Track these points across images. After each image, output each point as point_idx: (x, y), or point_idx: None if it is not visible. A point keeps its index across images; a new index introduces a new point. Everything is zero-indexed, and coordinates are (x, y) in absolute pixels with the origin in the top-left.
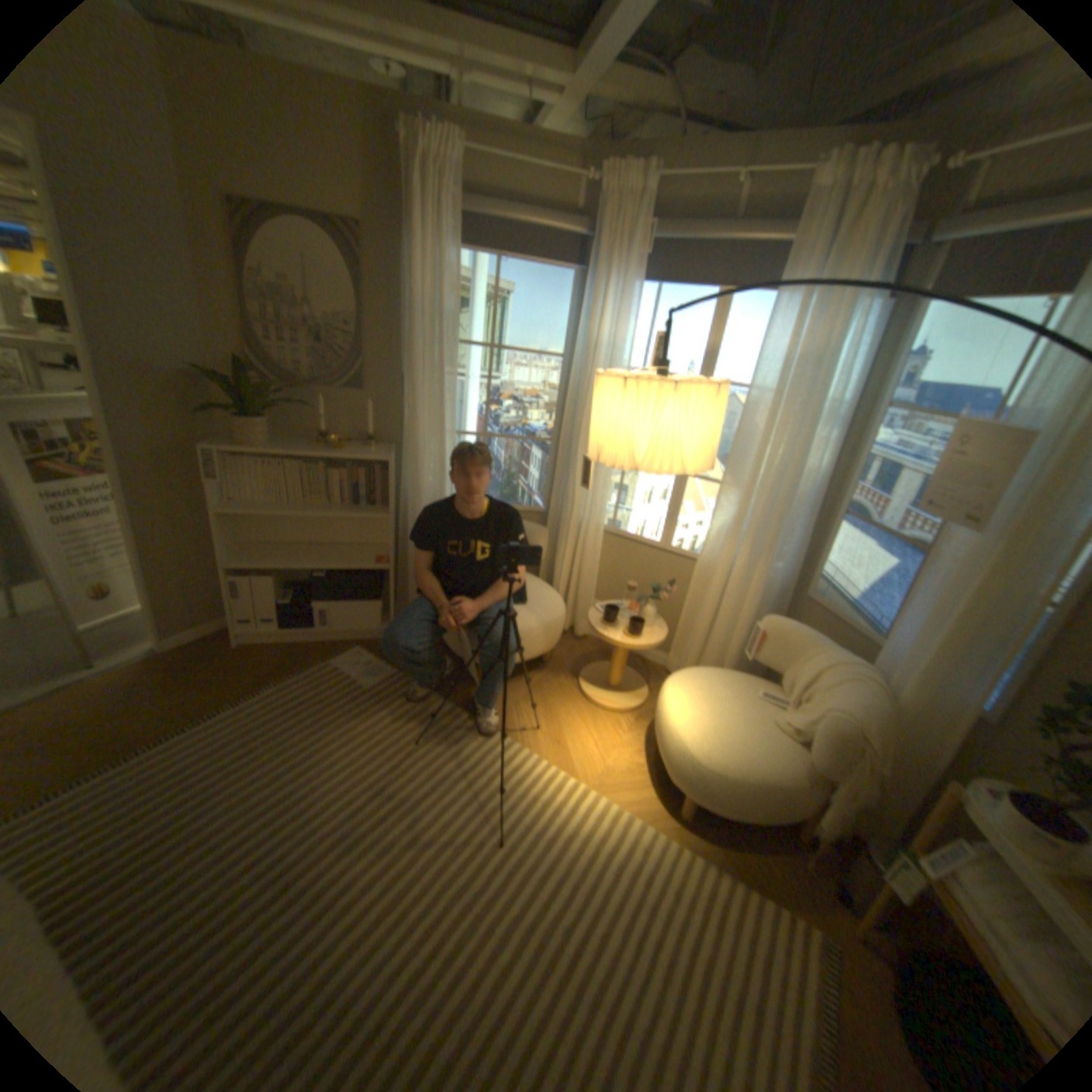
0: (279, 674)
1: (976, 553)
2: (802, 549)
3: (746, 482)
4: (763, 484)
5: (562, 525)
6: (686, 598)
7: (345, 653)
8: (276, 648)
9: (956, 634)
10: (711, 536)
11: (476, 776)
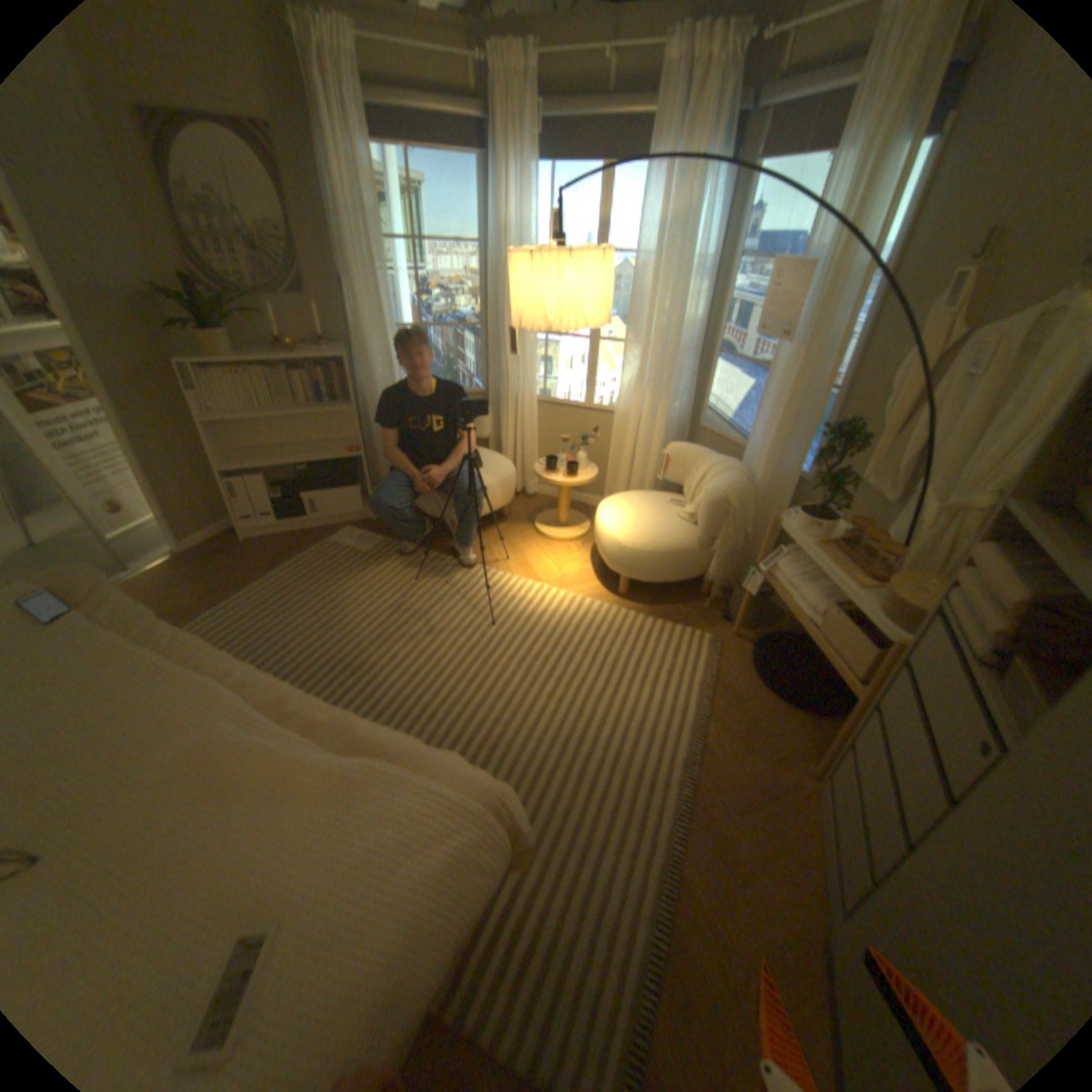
0: (288, 554)
1: (790, 360)
2: (691, 388)
3: (643, 338)
4: (657, 338)
5: (502, 402)
6: (610, 447)
7: (338, 532)
8: (278, 537)
9: (782, 422)
10: (622, 389)
11: (466, 592)
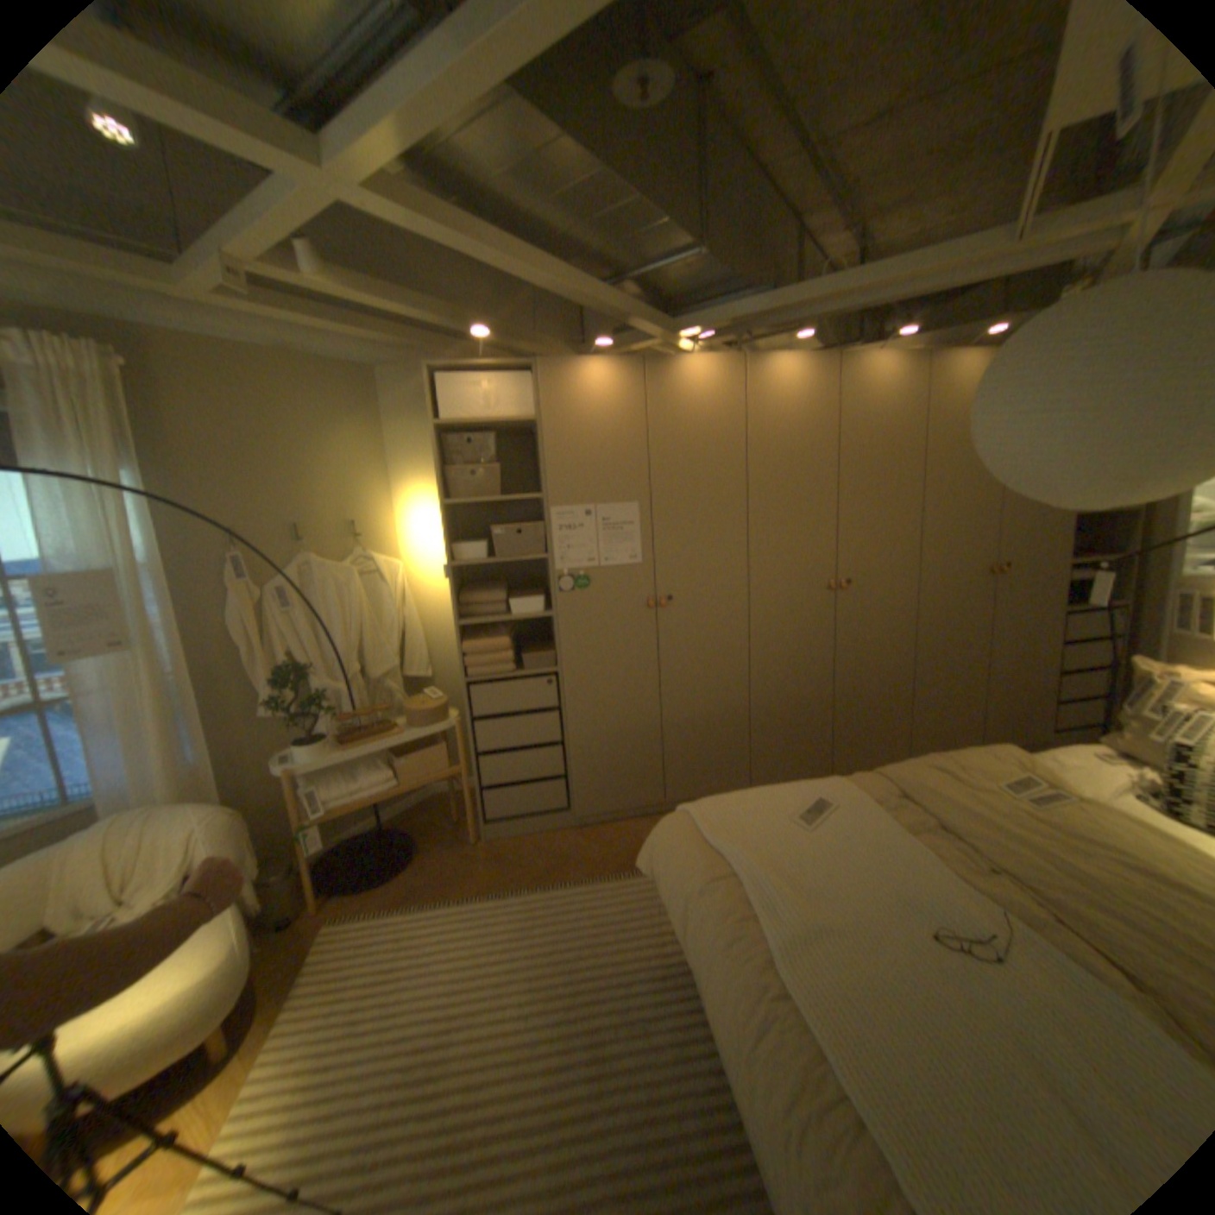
0: None
1: (119, 671)
2: None
3: None
4: None
5: None
6: None
7: None
8: None
9: (161, 728)
10: None
11: None
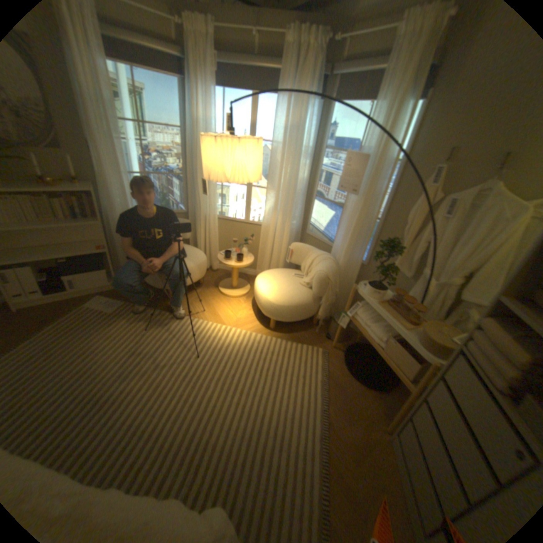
0: (51, 319)
1: (356, 204)
2: (301, 214)
3: (276, 187)
4: (283, 187)
5: (196, 218)
6: (259, 243)
7: (90, 301)
8: (44, 307)
9: (352, 235)
10: (265, 213)
11: (179, 336)
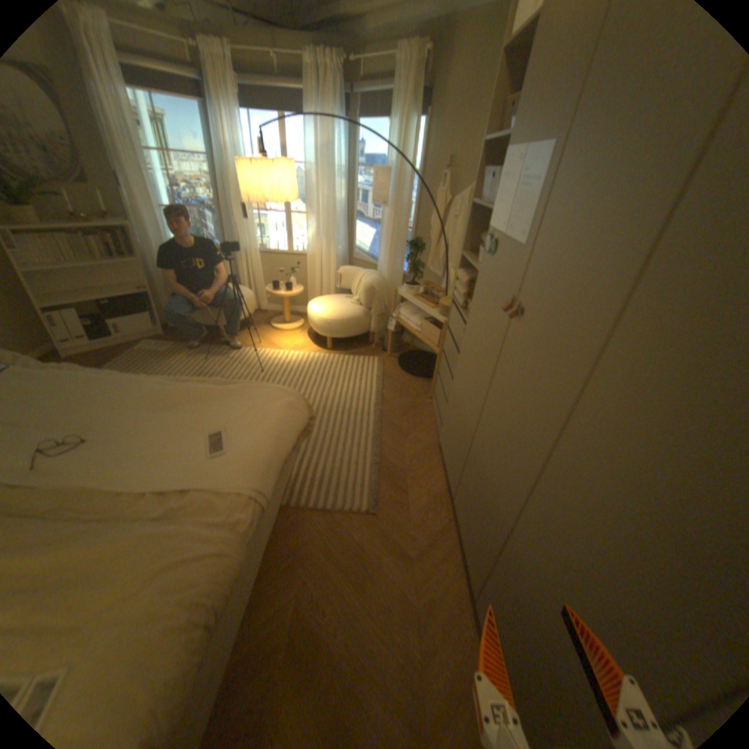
0: (105, 360)
1: (388, 217)
2: (345, 238)
3: (315, 211)
4: (323, 211)
5: (236, 254)
6: (307, 276)
7: (138, 344)
8: (92, 353)
9: (390, 247)
10: (309, 241)
11: (240, 360)
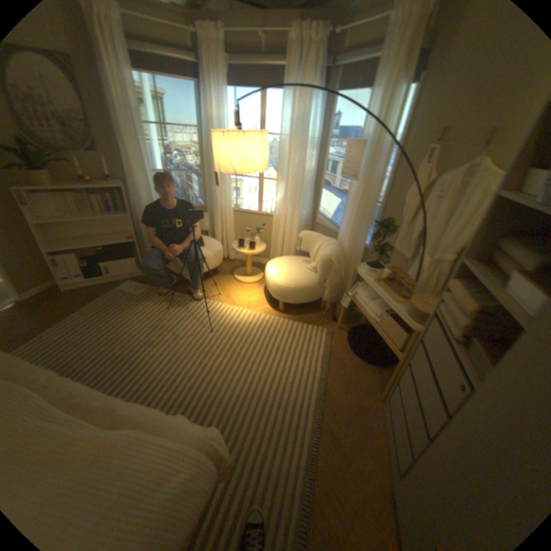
0: (91, 299)
1: (357, 189)
2: (310, 203)
3: (285, 178)
4: (292, 178)
5: (213, 211)
6: (272, 233)
7: (122, 285)
8: (85, 289)
9: (354, 220)
10: (276, 204)
11: (196, 314)
